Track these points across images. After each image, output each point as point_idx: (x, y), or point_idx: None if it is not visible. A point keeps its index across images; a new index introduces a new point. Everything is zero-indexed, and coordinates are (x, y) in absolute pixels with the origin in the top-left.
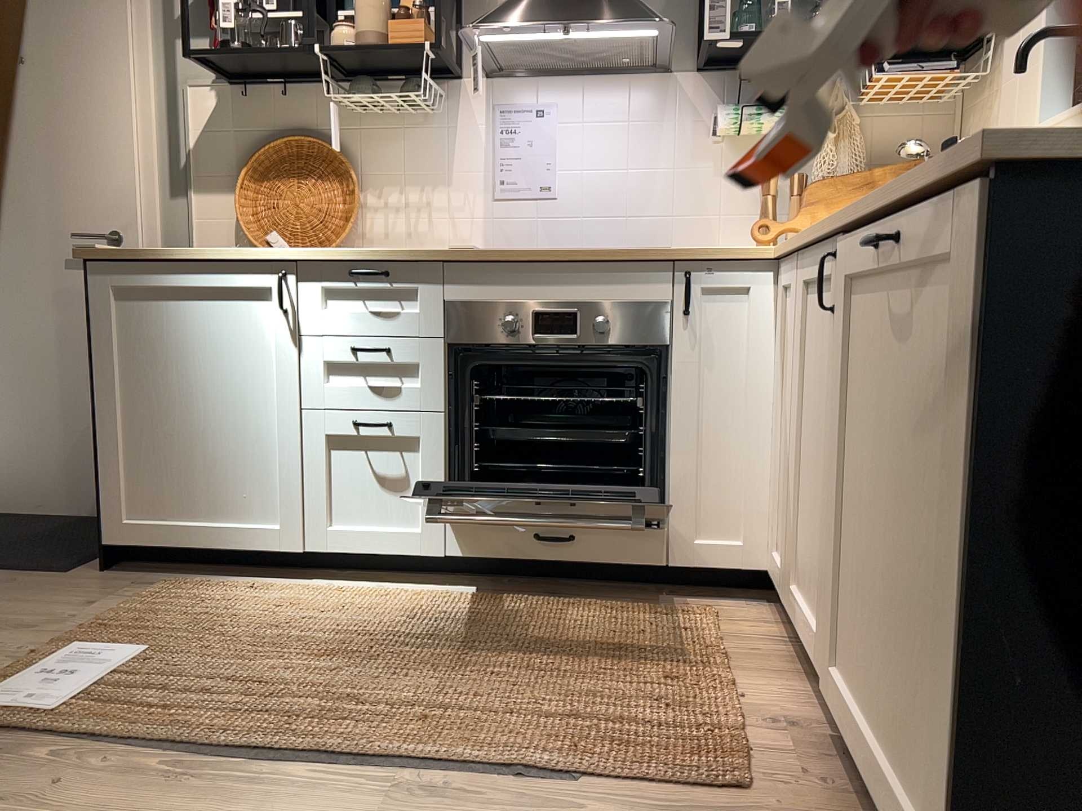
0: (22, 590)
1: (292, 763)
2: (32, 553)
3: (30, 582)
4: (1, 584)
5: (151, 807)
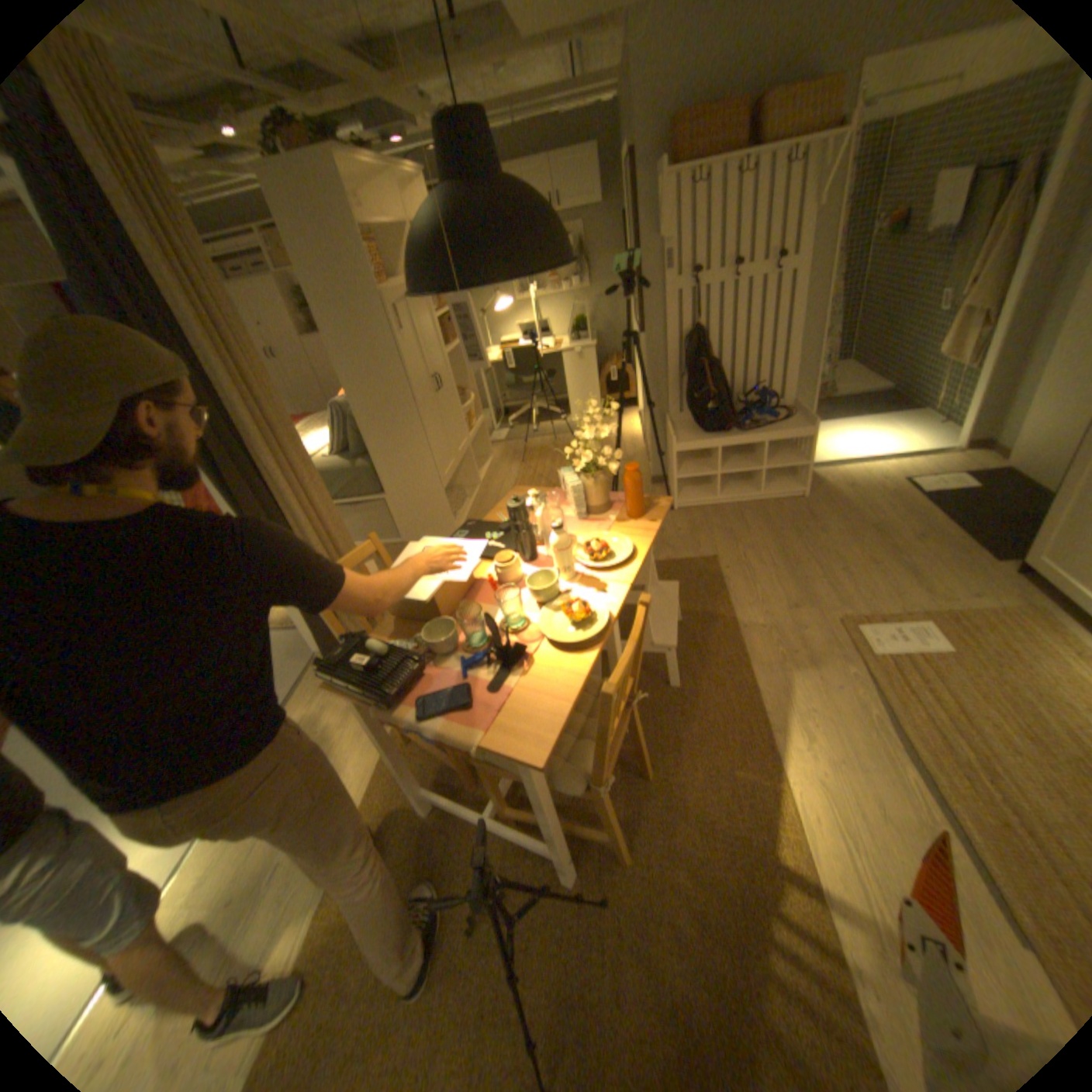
0: (961, 562)
1: (917, 765)
2: (1002, 533)
3: (973, 557)
4: (958, 550)
5: (853, 724)
